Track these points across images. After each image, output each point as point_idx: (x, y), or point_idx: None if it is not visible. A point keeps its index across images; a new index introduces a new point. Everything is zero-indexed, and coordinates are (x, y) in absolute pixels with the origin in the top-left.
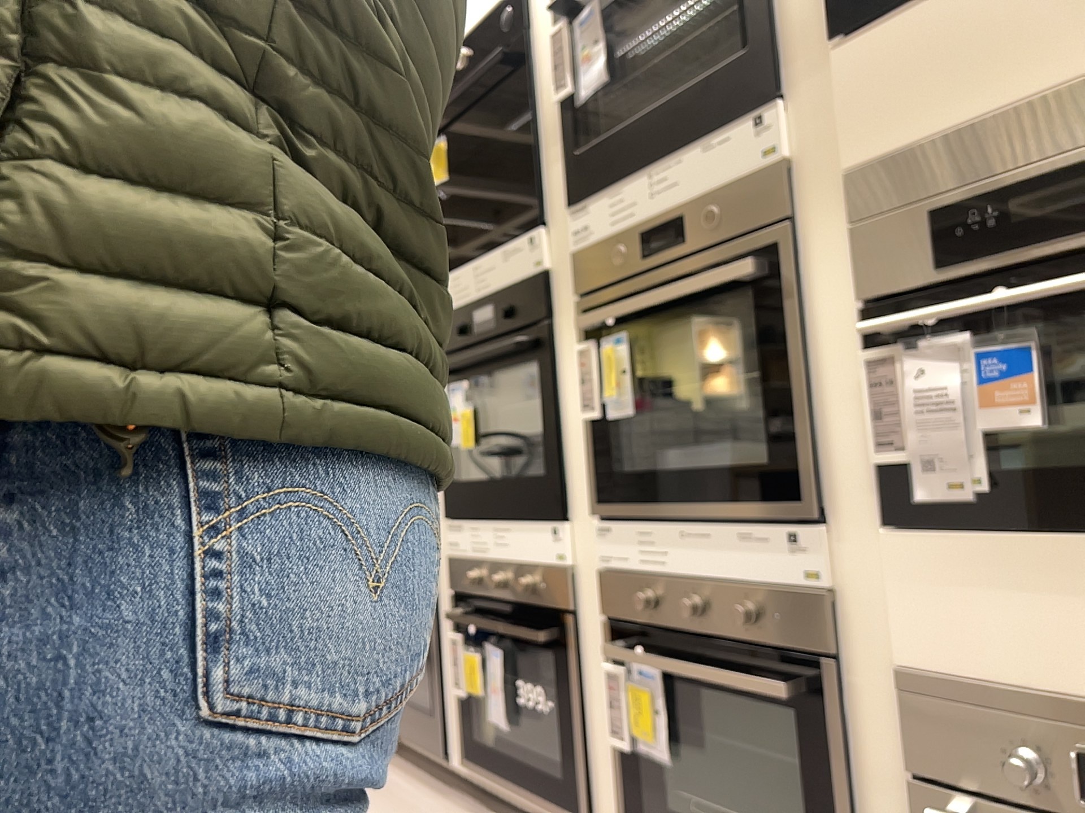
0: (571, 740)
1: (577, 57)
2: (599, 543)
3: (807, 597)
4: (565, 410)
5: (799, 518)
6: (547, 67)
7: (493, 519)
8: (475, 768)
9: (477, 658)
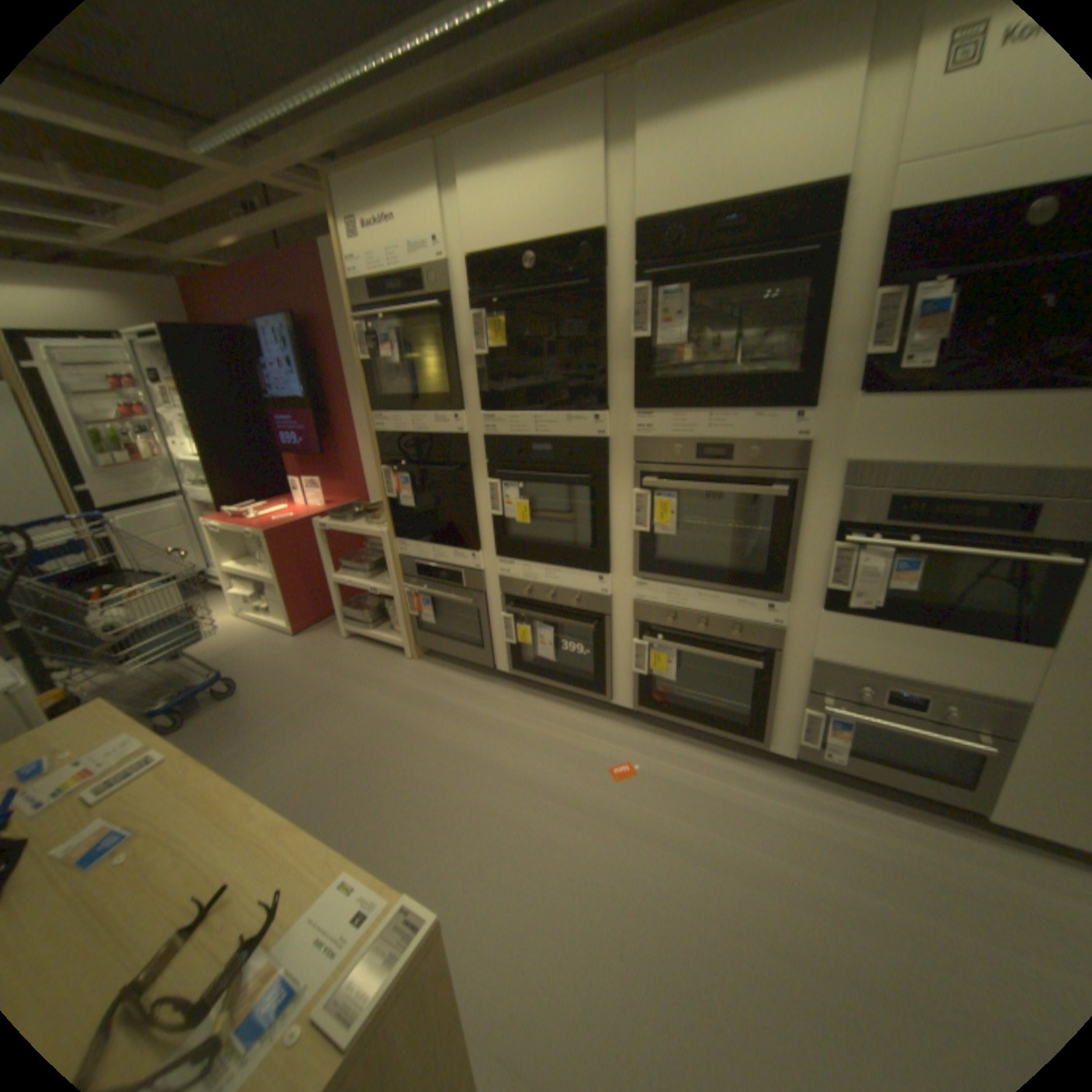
0: (602, 668)
1: (660, 317)
2: (634, 589)
3: (774, 631)
4: (614, 520)
5: (777, 602)
6: (621, 306)
7: (546, 565)
8: (521, 674)
9: (528, 629)
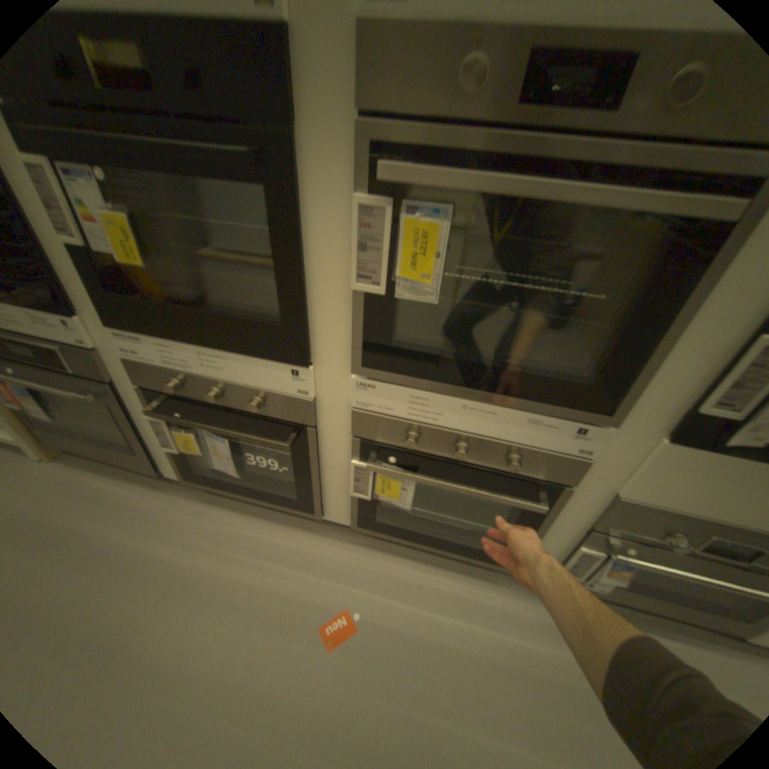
0: (307, 485)
1: None
2: (354, 390)
3: (574, 462)
4: (314, 263)
5: (598, 423)
6: None
7: (197, 344)
8: (197, 483)
9: (191, 435)
